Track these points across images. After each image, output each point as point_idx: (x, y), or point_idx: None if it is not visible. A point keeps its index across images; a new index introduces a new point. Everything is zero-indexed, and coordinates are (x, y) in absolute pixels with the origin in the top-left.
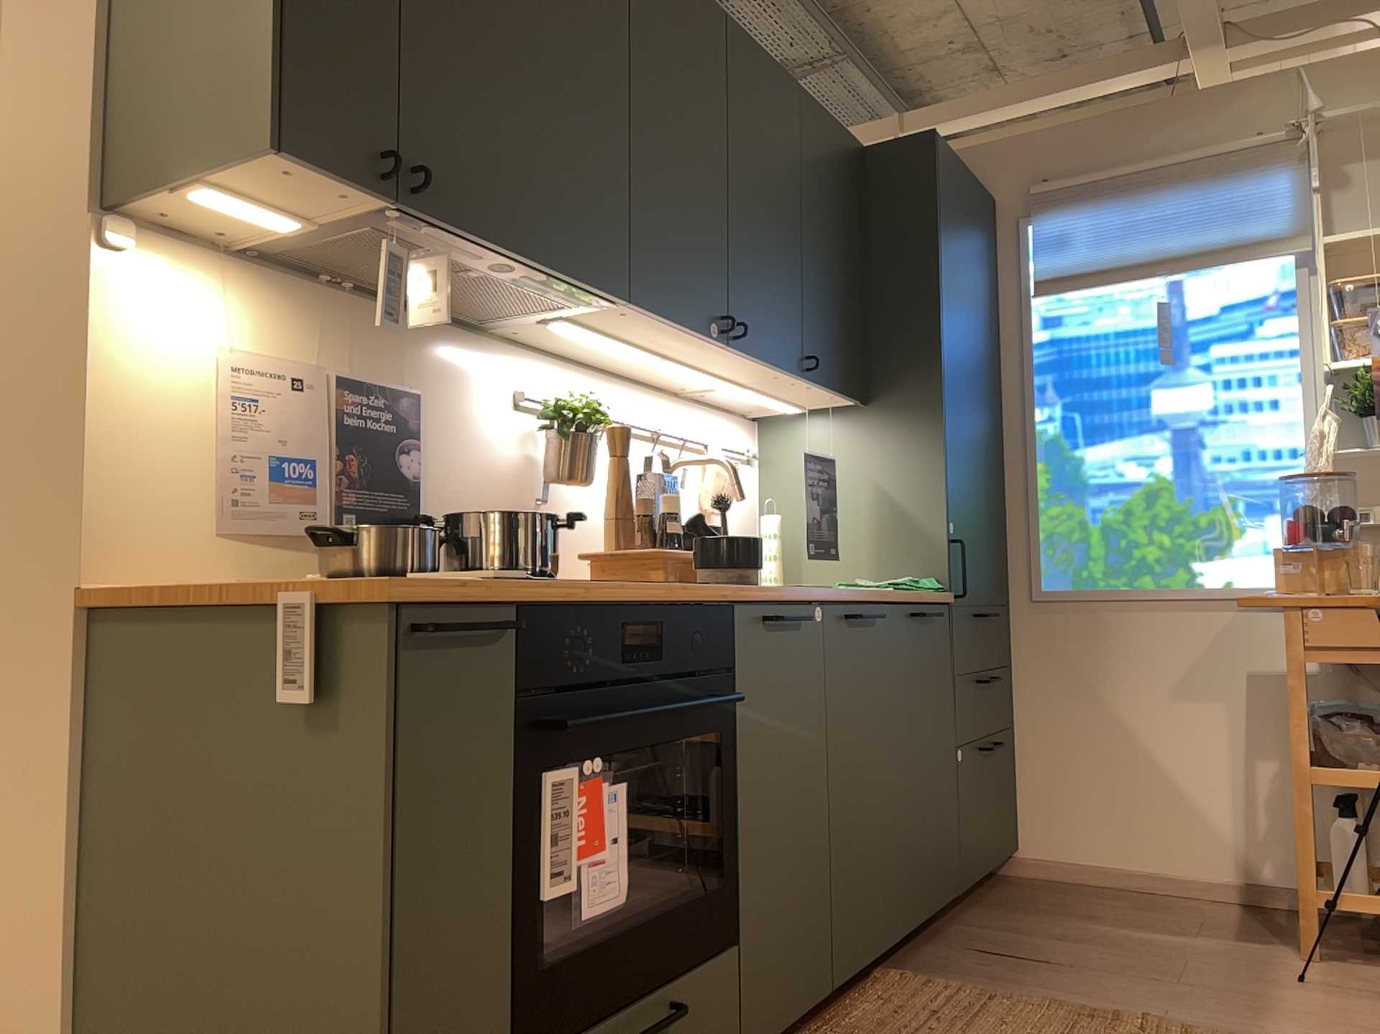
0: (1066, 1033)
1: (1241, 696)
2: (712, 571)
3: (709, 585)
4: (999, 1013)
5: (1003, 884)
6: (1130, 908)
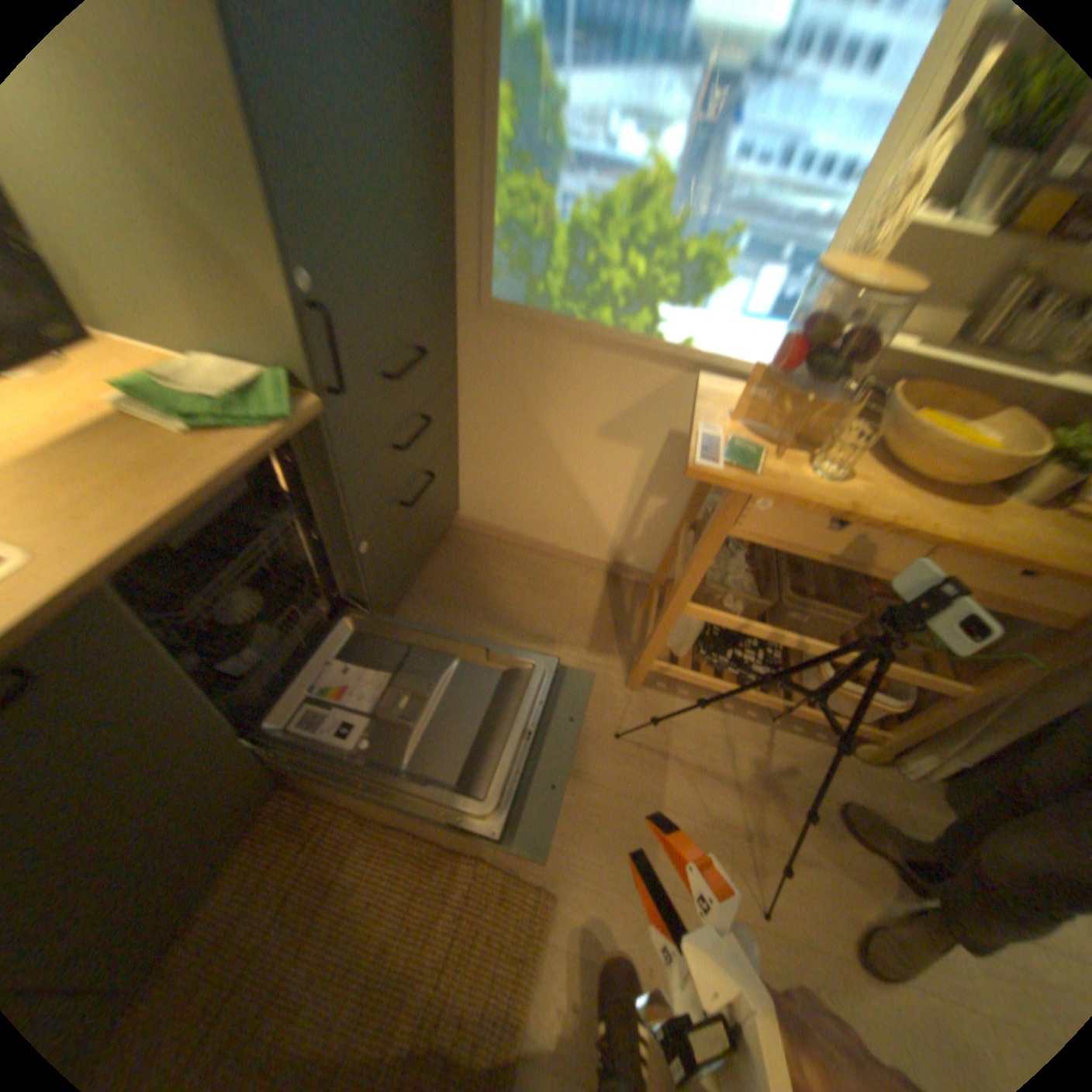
0: (396, 925)
1: (657, 449)
2: None
3: None
4: (346, 884)
5: (439, 546)
6: (525, 591)
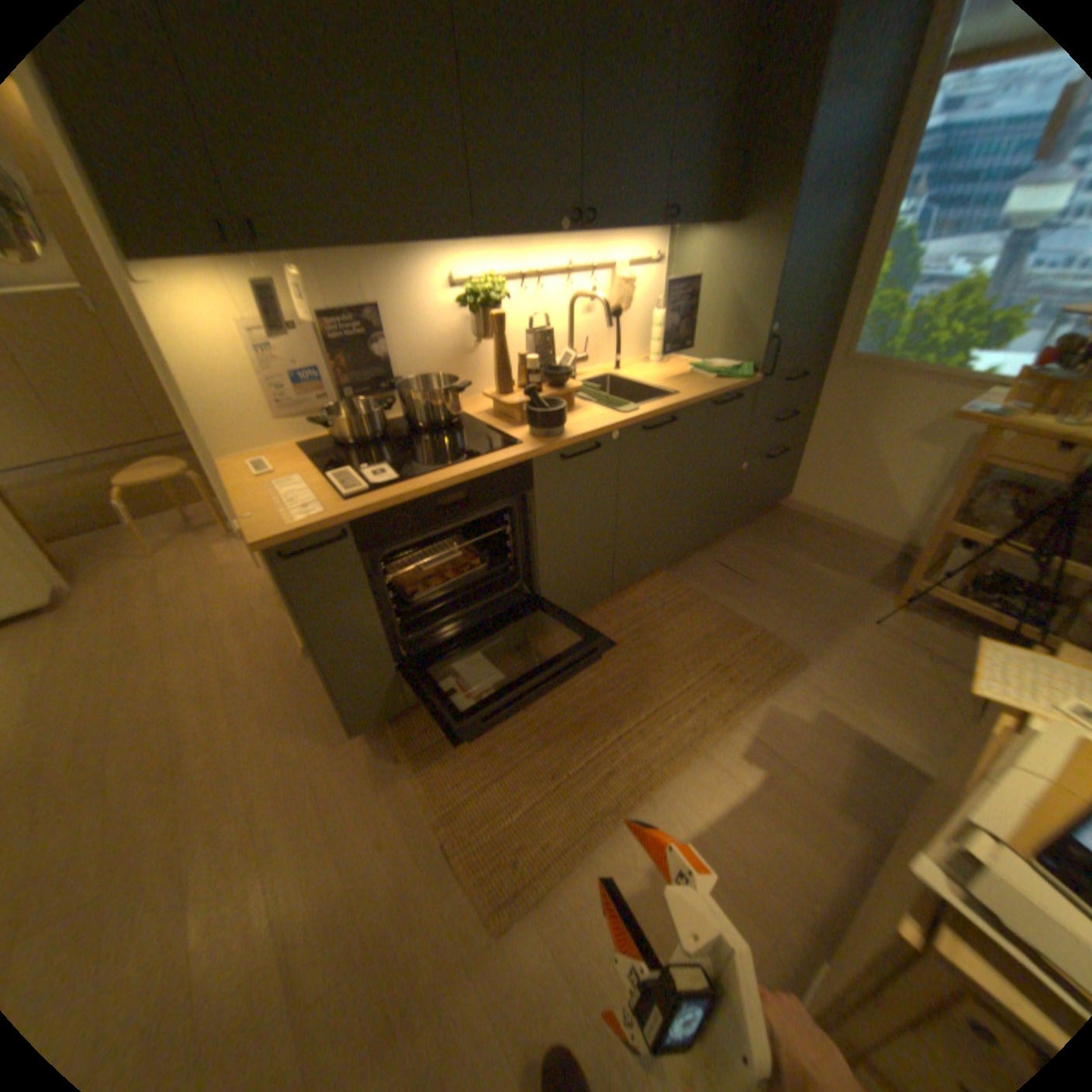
0: (714, 633)
1: (958, 448)
2: (528, 430)
3: (516, 448)
4: (692, 612)
5: (770, 513)
6: (827, 546)
